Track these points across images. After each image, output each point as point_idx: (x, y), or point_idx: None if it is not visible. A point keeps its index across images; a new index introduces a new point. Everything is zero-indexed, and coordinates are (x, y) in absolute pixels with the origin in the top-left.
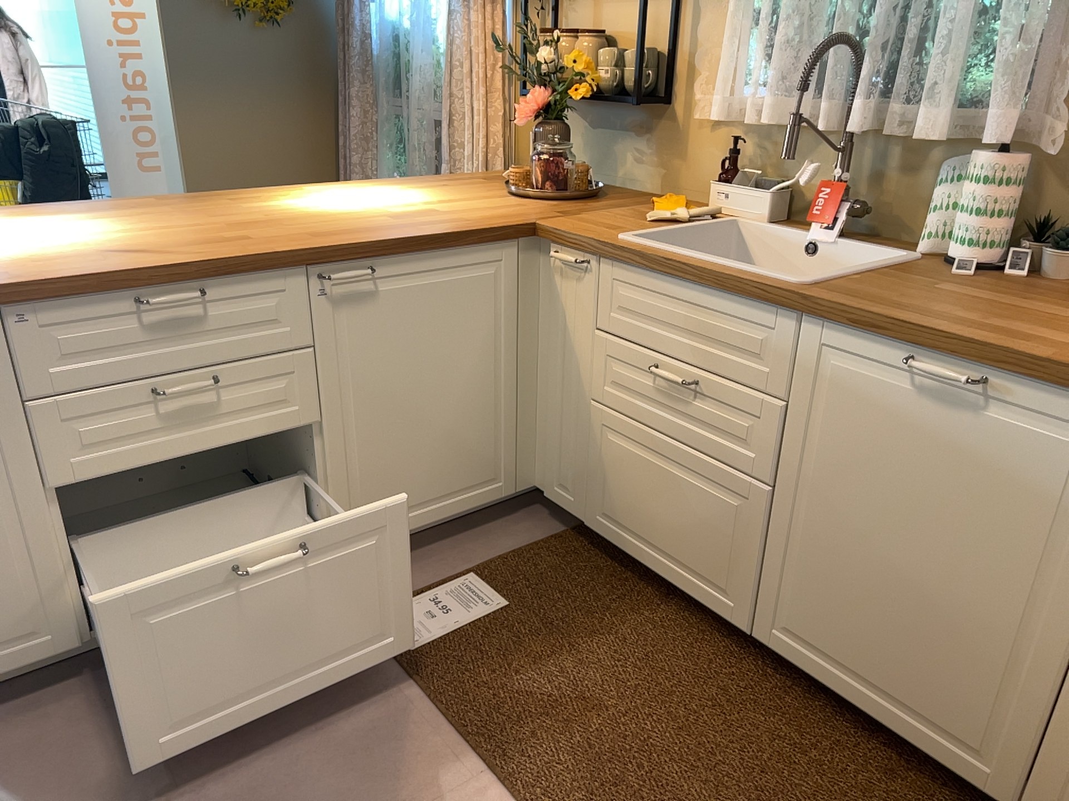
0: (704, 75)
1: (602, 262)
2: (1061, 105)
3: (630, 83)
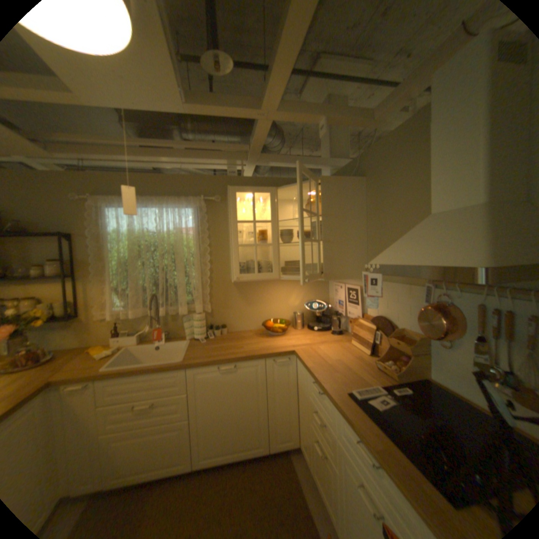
0: (93, 306)
1: (94, 384)
2: (207, 301)
3: (59, 314)
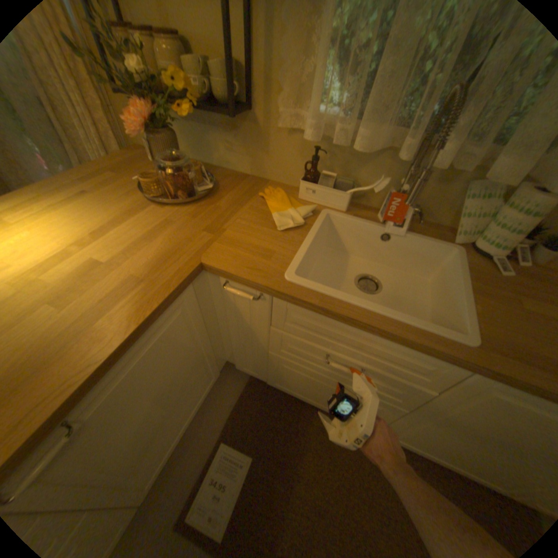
0: (282, 84)
1: (276, 297)
2: None
3: (221, 90)
